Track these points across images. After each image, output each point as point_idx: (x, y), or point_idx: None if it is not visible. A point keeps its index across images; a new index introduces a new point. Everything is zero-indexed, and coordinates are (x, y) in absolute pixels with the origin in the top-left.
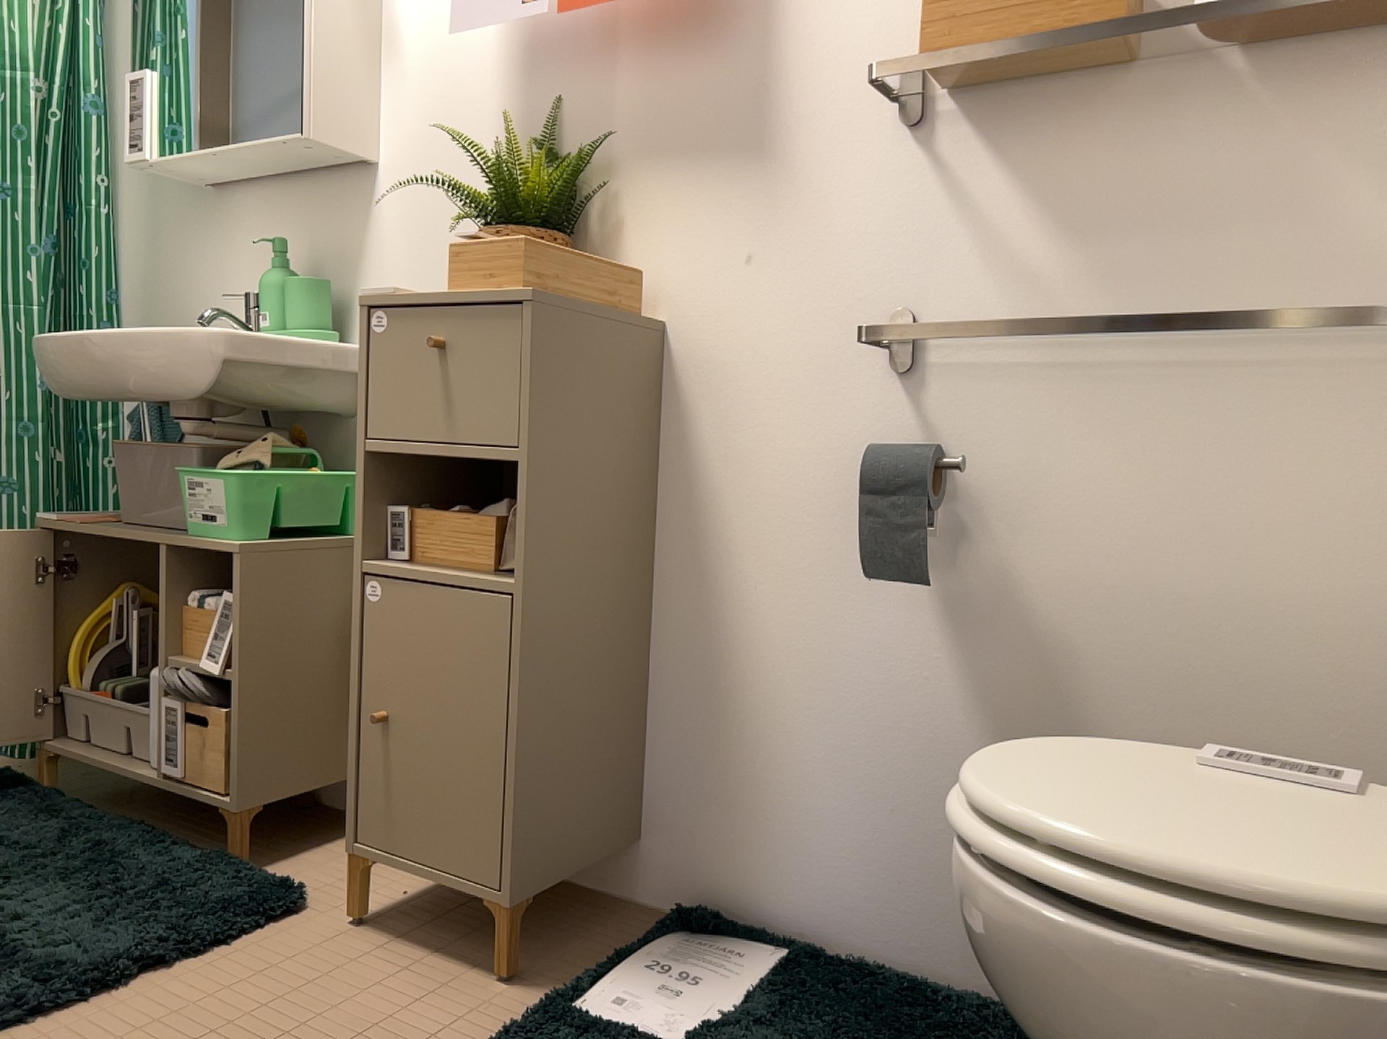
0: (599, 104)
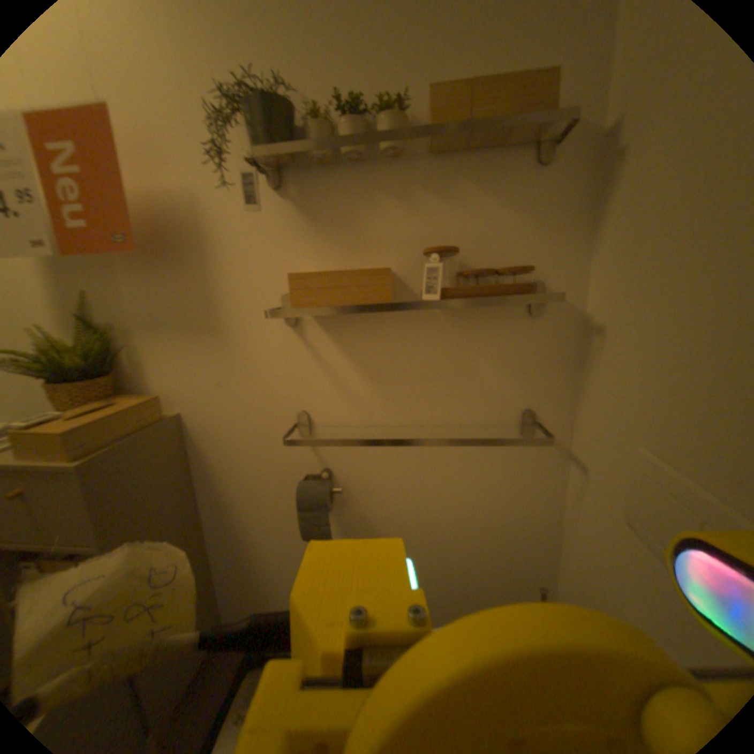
0: (107, 293)
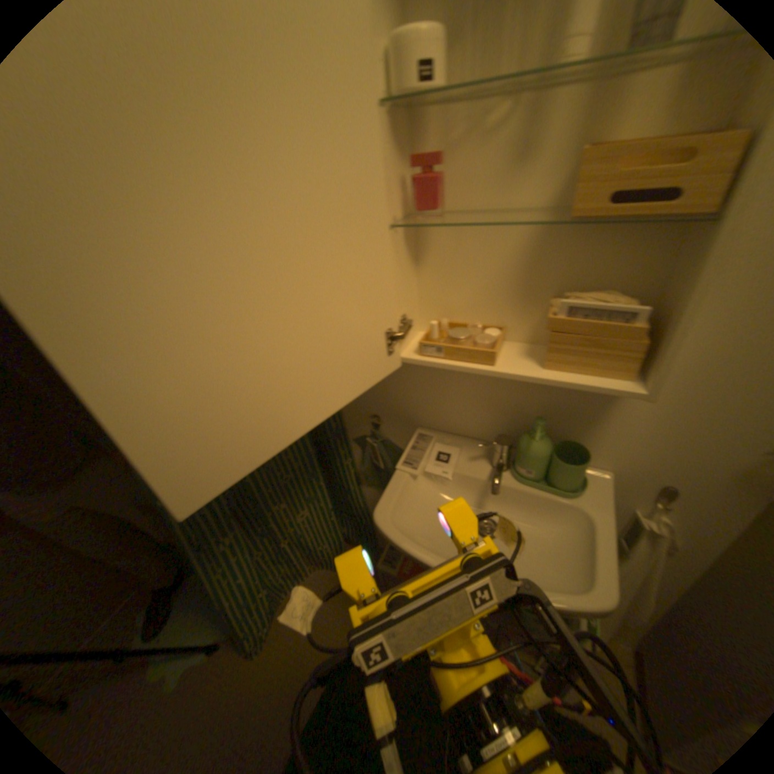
0: None
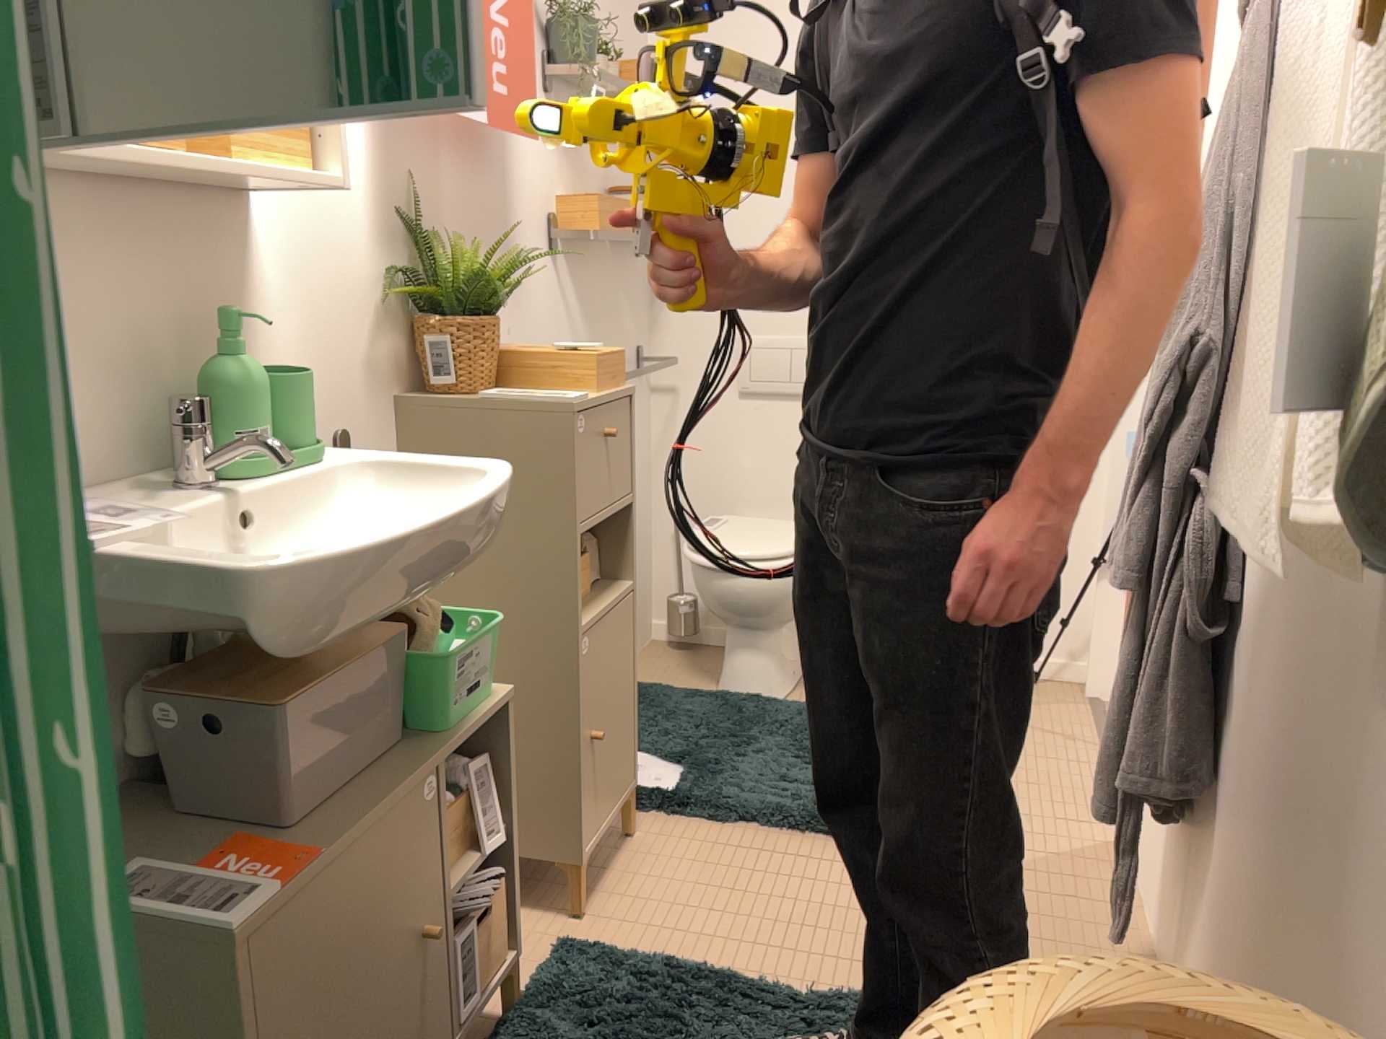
0: (436, 186)
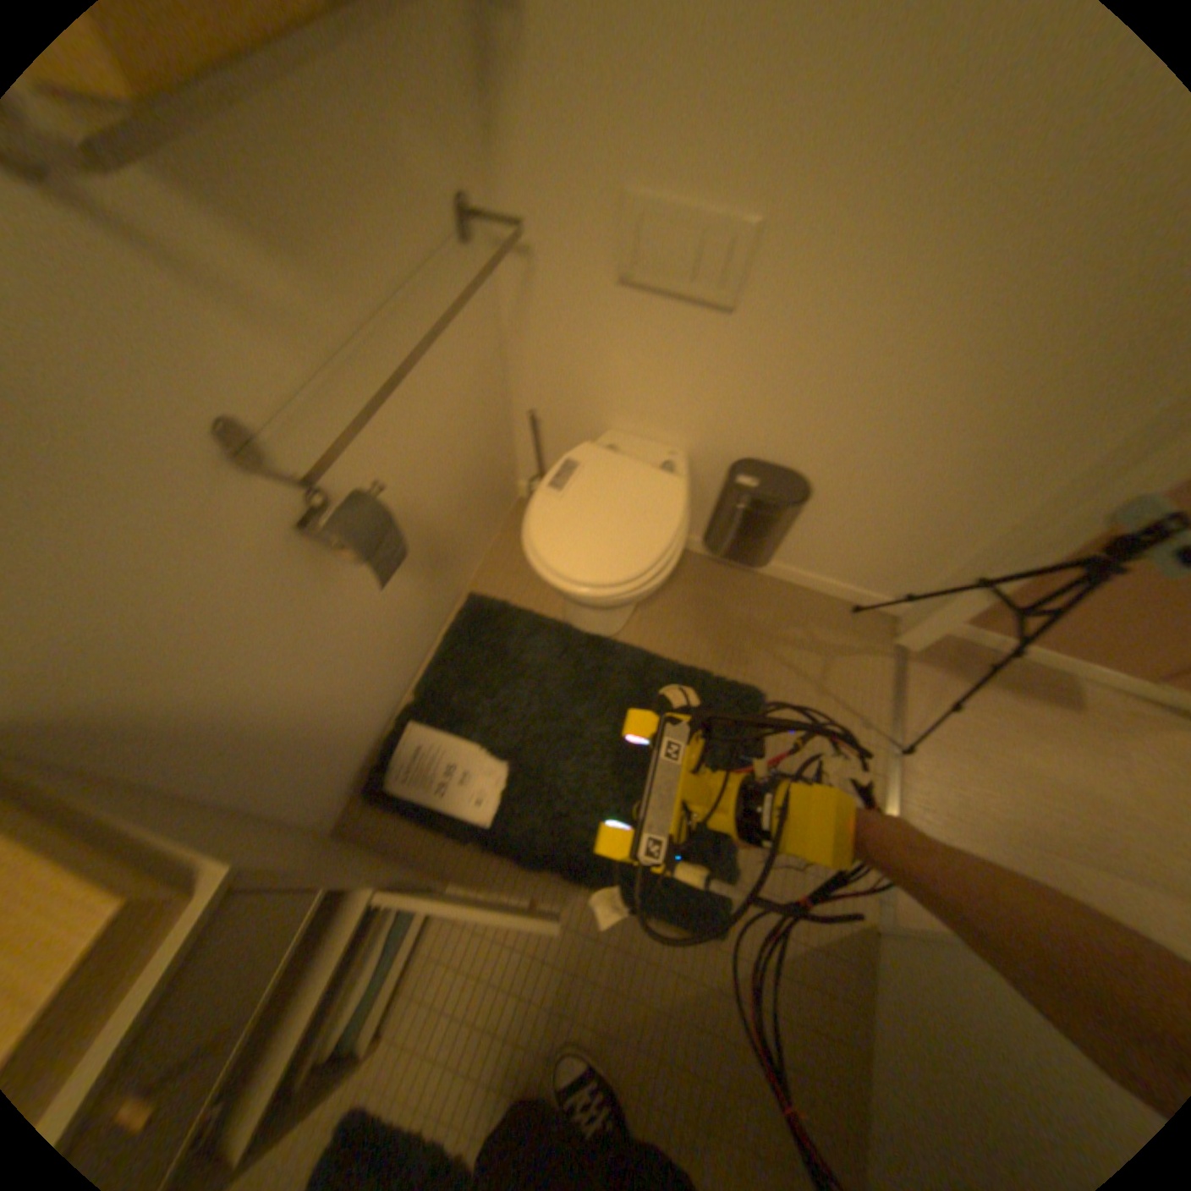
0: None
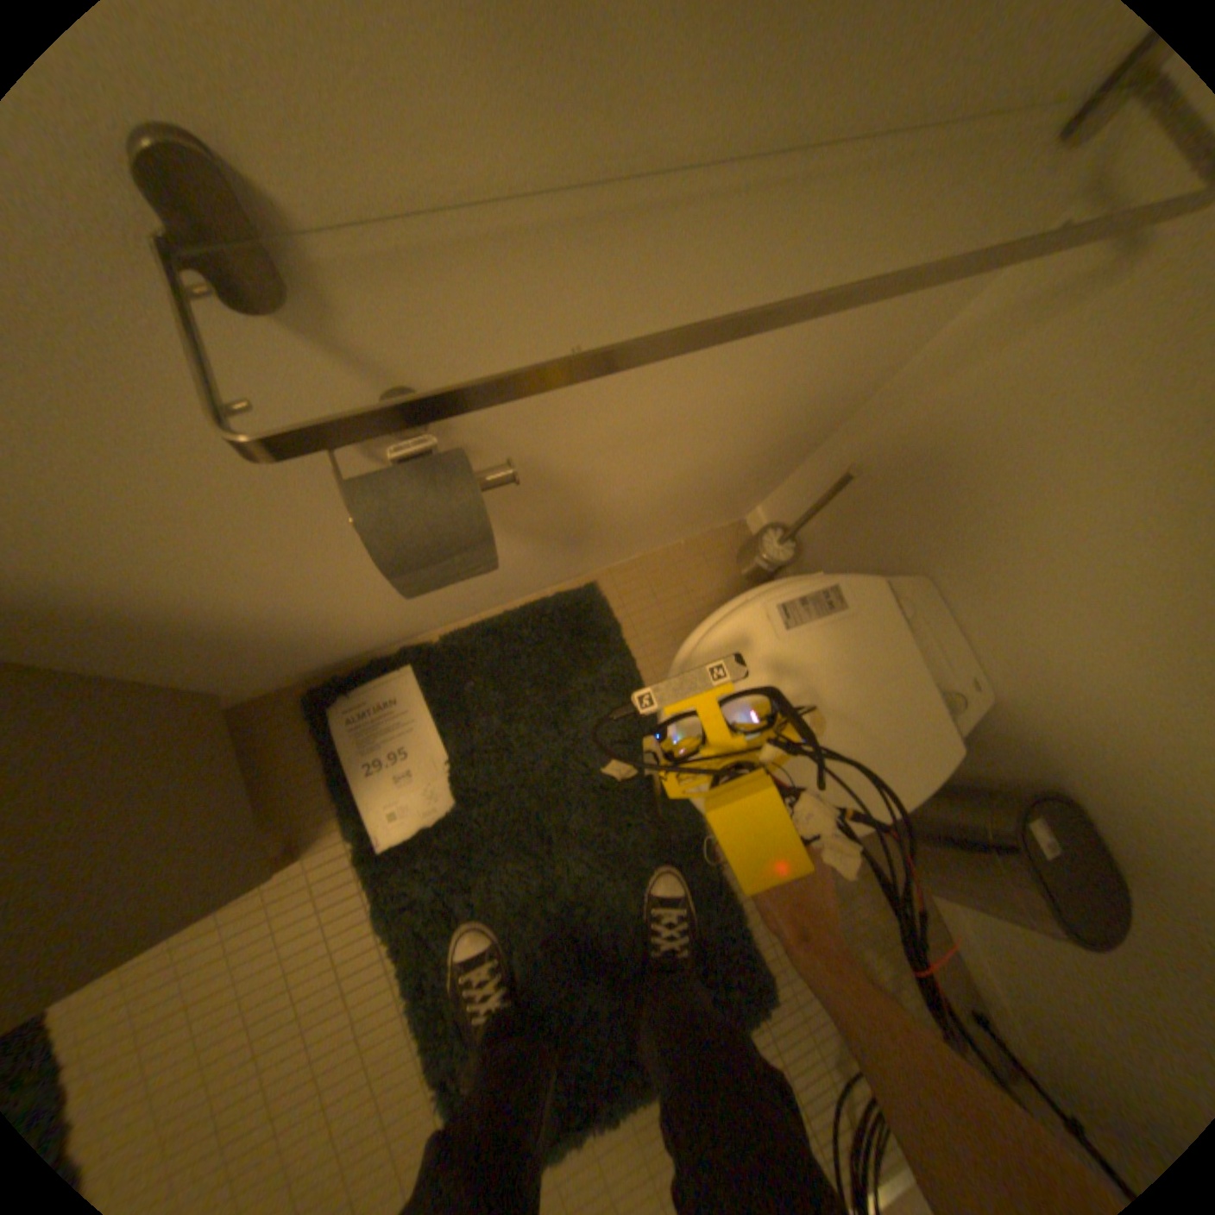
0: None
